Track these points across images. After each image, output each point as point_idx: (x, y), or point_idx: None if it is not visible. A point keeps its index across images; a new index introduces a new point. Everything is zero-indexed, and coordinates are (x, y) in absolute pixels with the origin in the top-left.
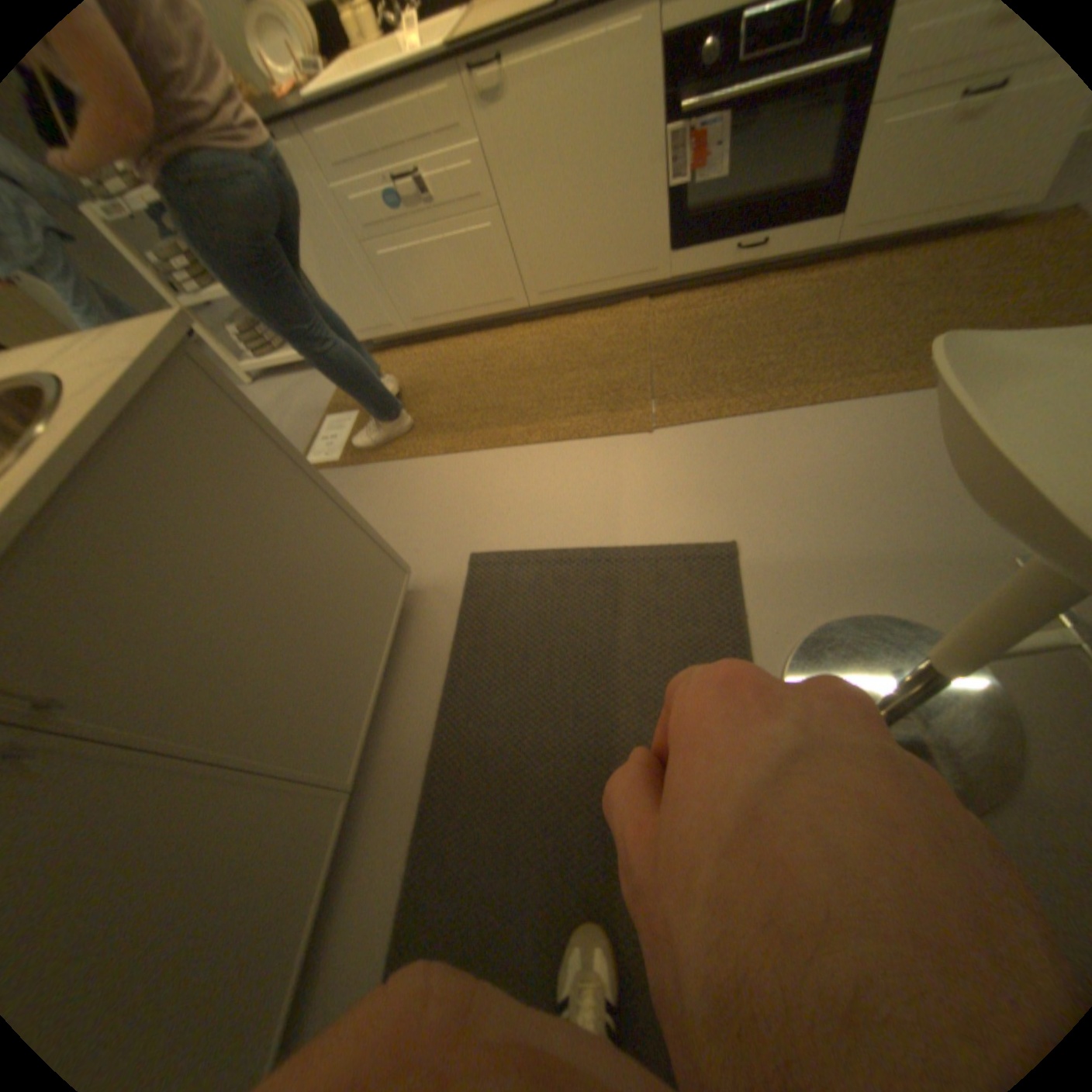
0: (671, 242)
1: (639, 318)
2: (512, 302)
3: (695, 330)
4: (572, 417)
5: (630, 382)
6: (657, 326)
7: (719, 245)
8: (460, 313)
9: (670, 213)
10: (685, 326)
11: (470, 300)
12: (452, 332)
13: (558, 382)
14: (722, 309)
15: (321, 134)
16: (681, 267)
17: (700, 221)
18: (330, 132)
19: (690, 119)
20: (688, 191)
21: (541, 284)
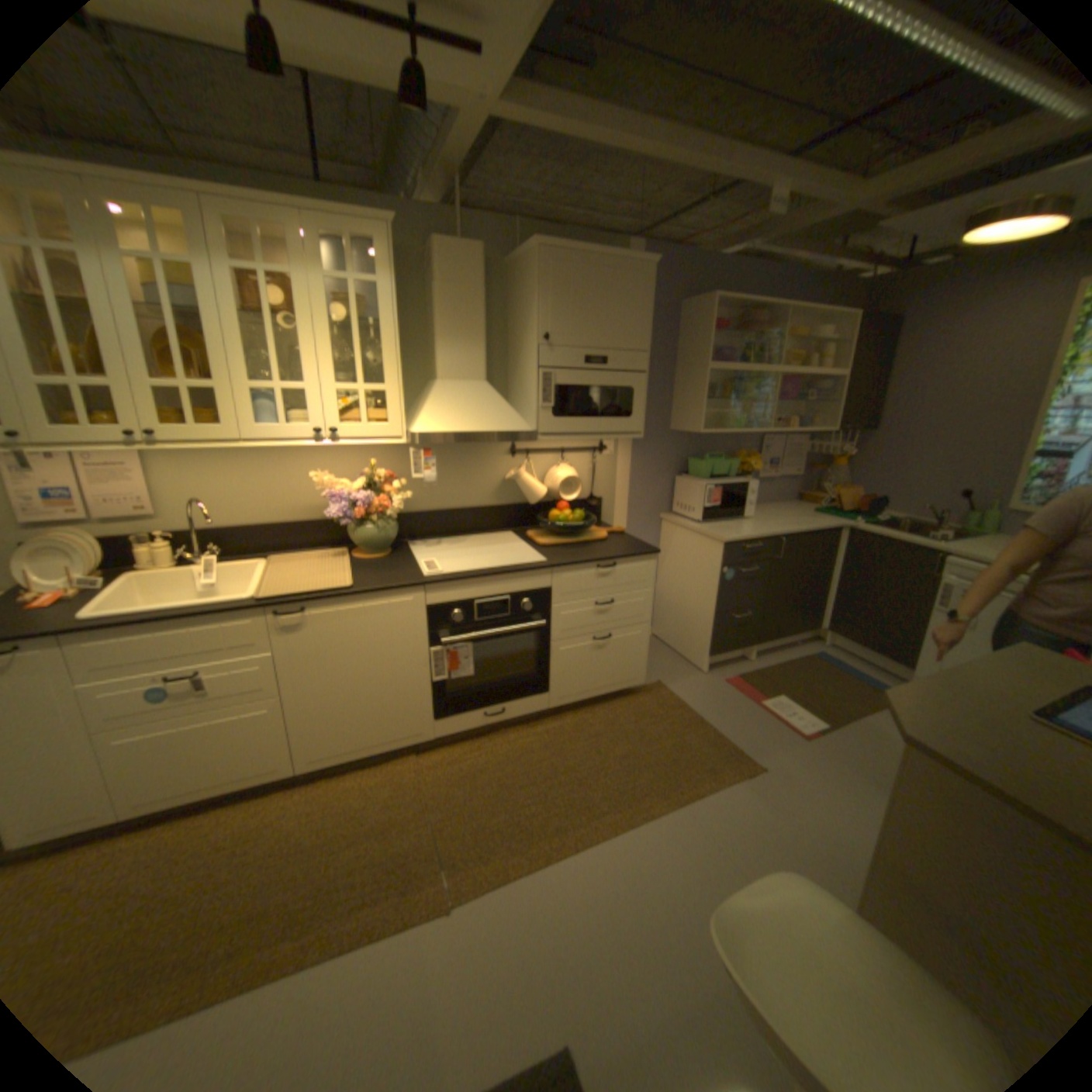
0: (433, 716)
1: (409, 778)
2: (275, 775)
3: (463, 788)
4: (356, 915)
5: (415, 856)
6: (428, 786)
7: (470, 716)
8: (205, 793)
9: (432, 697)
10: (454, 785)
11: (223, 778)
12: (184, 812)
13: (333, 867)
14: (480, 765)
15: (90, 650)
16: (442, 732)
17: (455, 702)
18: (103, 648)
19: (446, 646)
20: (446, 684)
21: (311, 757)
